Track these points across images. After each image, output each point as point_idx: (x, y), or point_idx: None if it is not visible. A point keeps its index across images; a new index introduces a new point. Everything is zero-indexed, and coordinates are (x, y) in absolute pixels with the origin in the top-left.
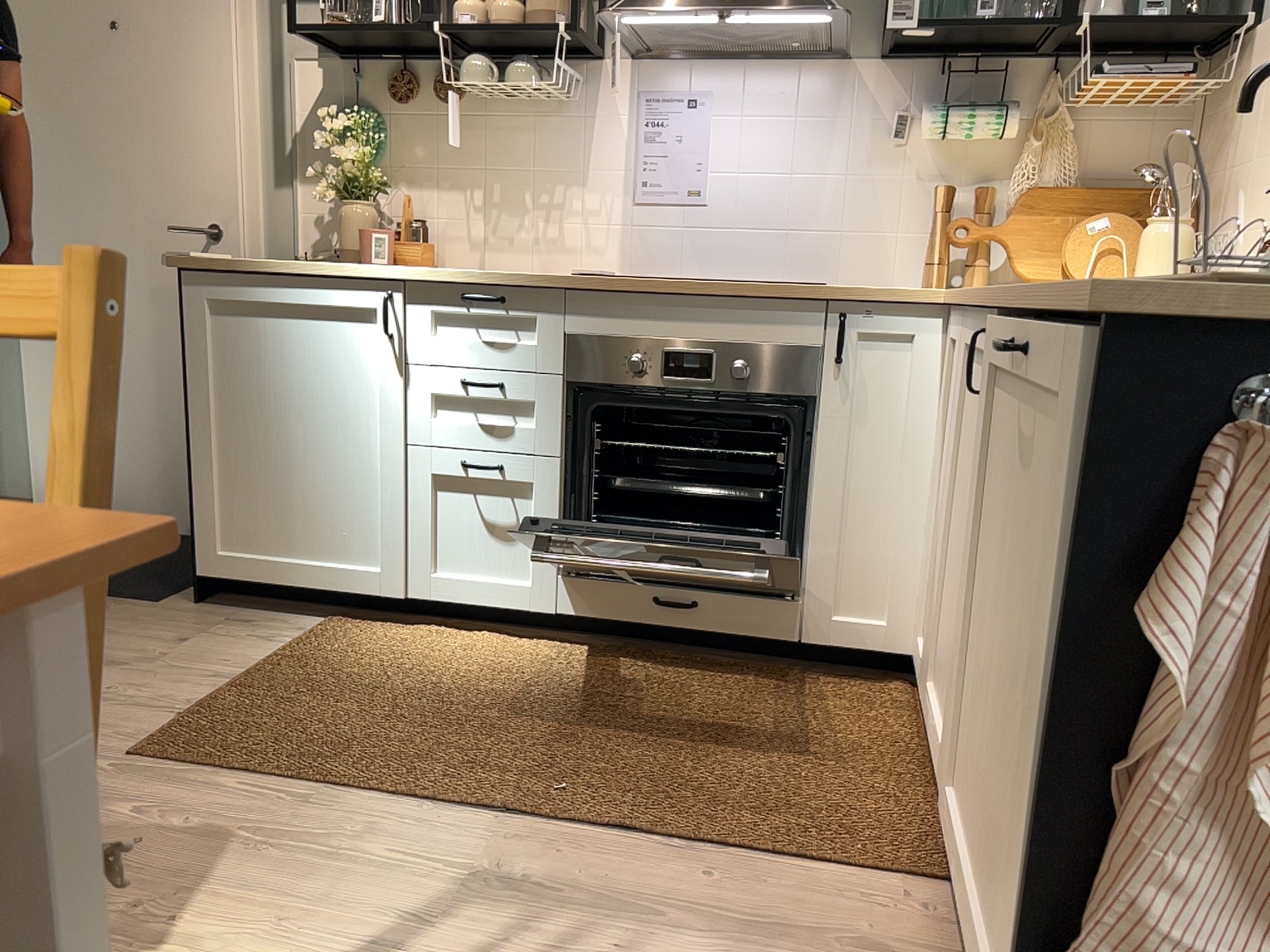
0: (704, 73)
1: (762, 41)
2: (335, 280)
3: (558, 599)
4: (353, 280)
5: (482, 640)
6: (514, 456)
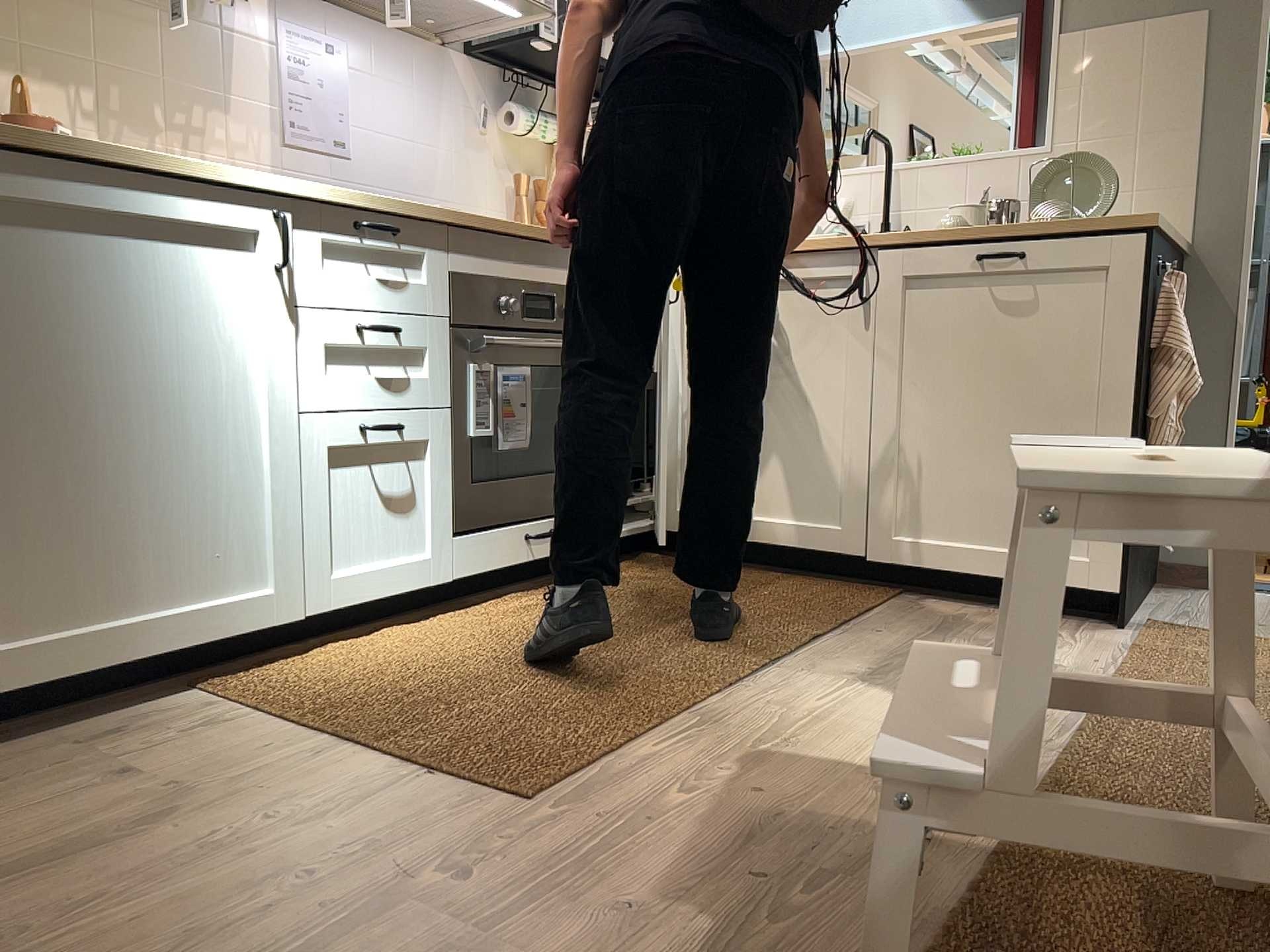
0: (342, 26)
1: (418, 14)
2: (205, 187)
3: (454, 560)
4: (233, 190)
5: (388, 635)
6: (411, 410)
